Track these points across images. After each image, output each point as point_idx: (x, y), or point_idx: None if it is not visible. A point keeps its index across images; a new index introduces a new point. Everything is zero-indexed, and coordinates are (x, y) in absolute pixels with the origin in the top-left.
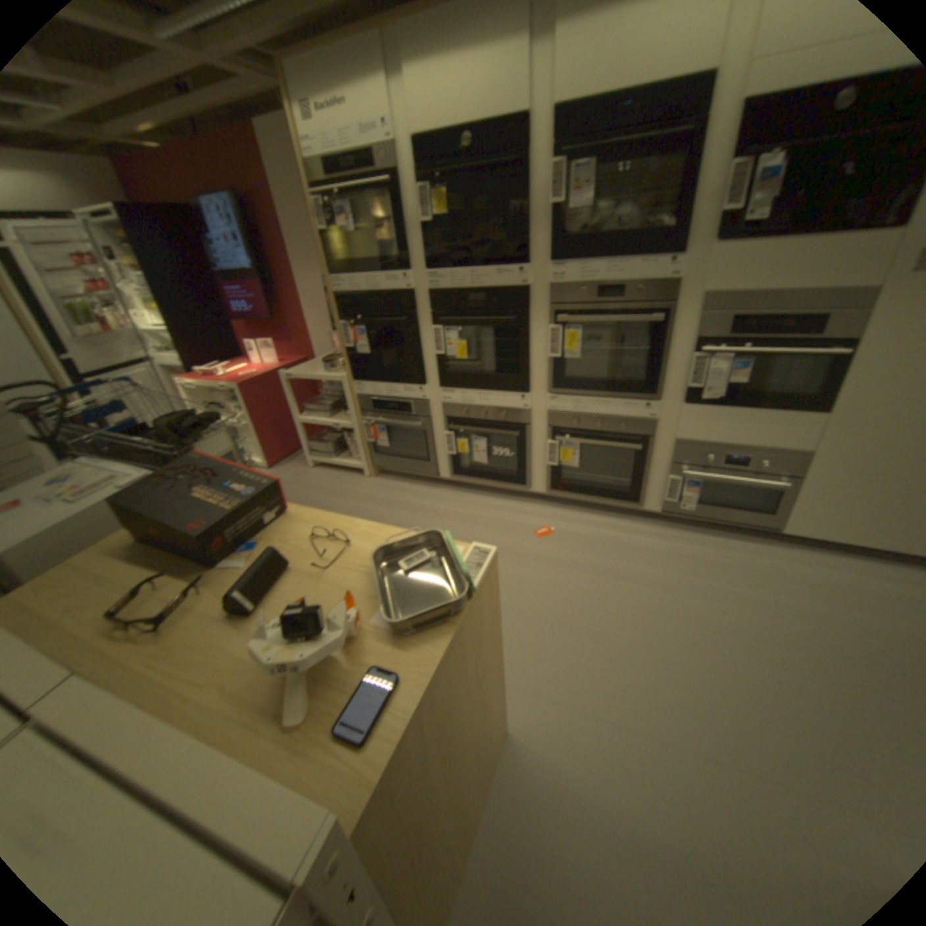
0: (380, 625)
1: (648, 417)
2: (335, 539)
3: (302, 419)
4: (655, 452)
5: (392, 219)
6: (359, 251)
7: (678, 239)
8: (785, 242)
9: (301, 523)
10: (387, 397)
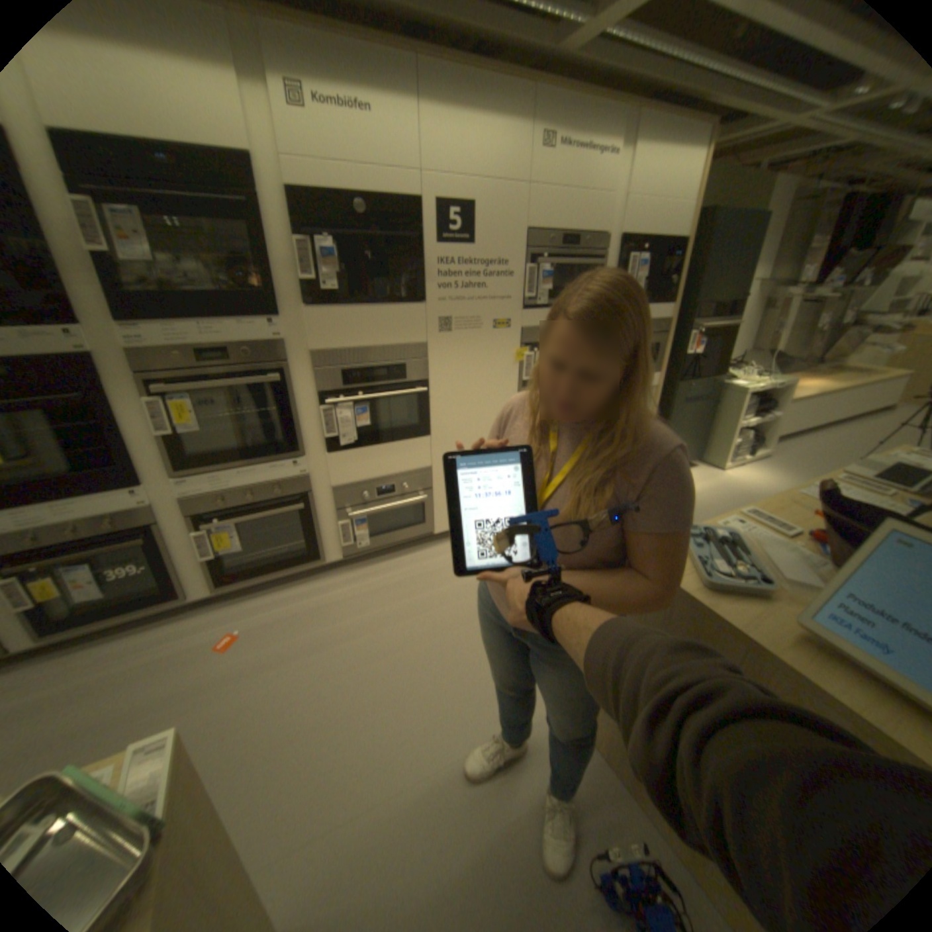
0: None
1: (298, 476)
2: None
3: None
4: (317, 506)
5: None
6: None
7: (267, 304)
8: (357, 311)
9: None
10: None
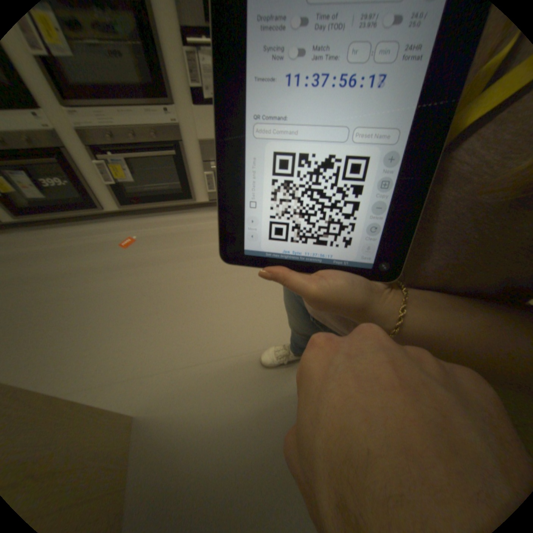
0: None
1: (169, 123)
2: None
3: None
4: (187, 154)
5: None
6: None
7: None
8: None
9: None
10: None
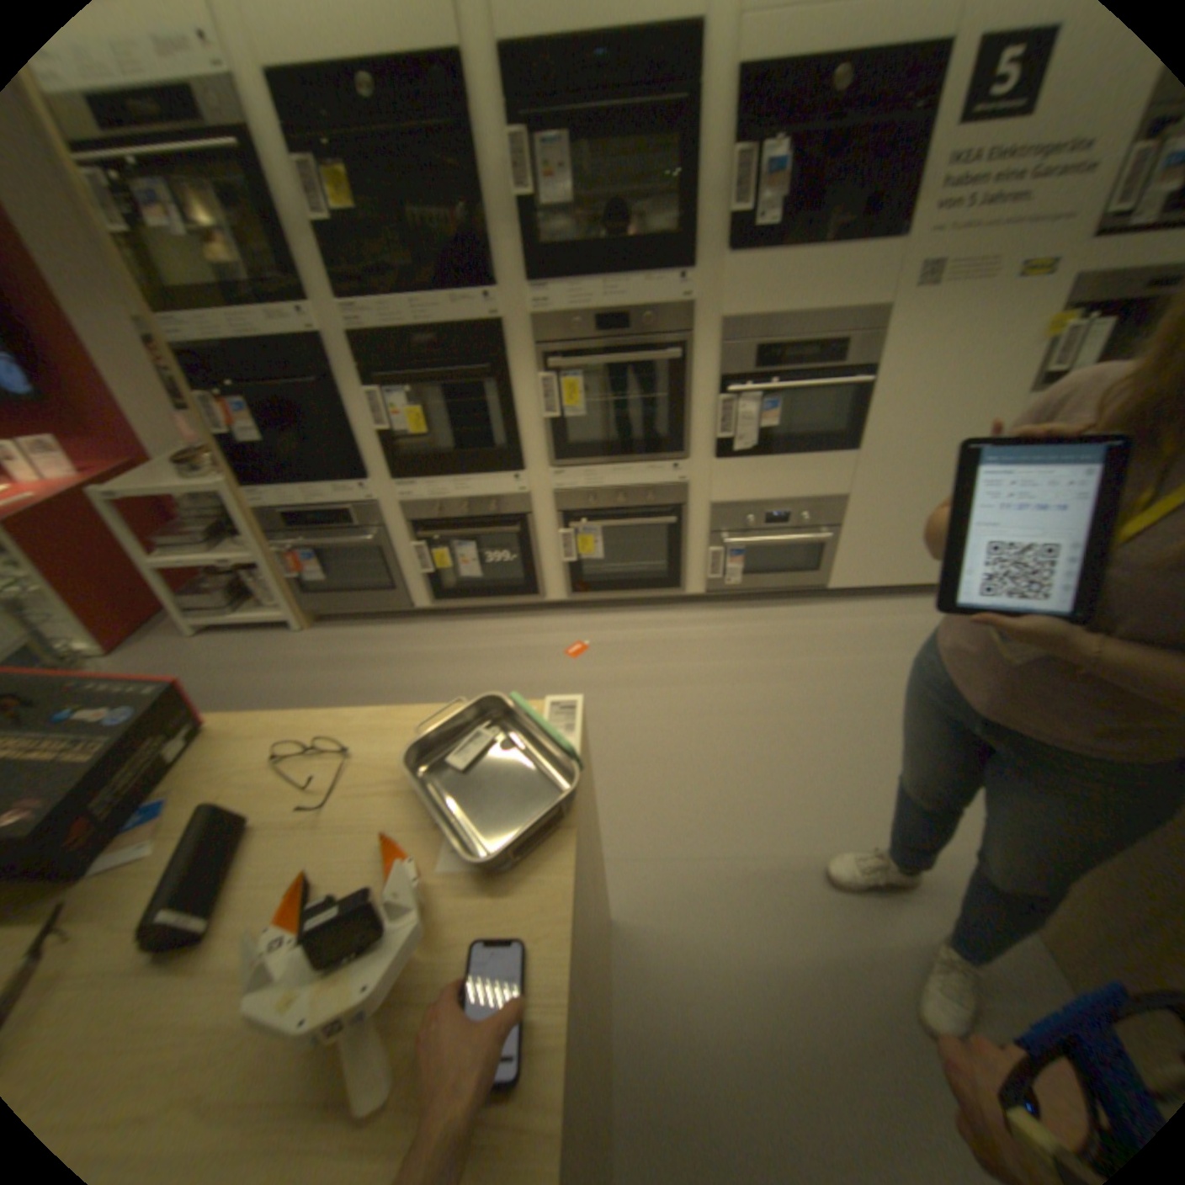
0: (454, 870)
1: (677, 482)
2: (317, 753)
3: (155, 564)
4: (689, 523)
5: (255, 217)
6: (204, 273)
7: (685, 250)
8: (799, 254)
9: (234, 740)
10: (305, 507)
